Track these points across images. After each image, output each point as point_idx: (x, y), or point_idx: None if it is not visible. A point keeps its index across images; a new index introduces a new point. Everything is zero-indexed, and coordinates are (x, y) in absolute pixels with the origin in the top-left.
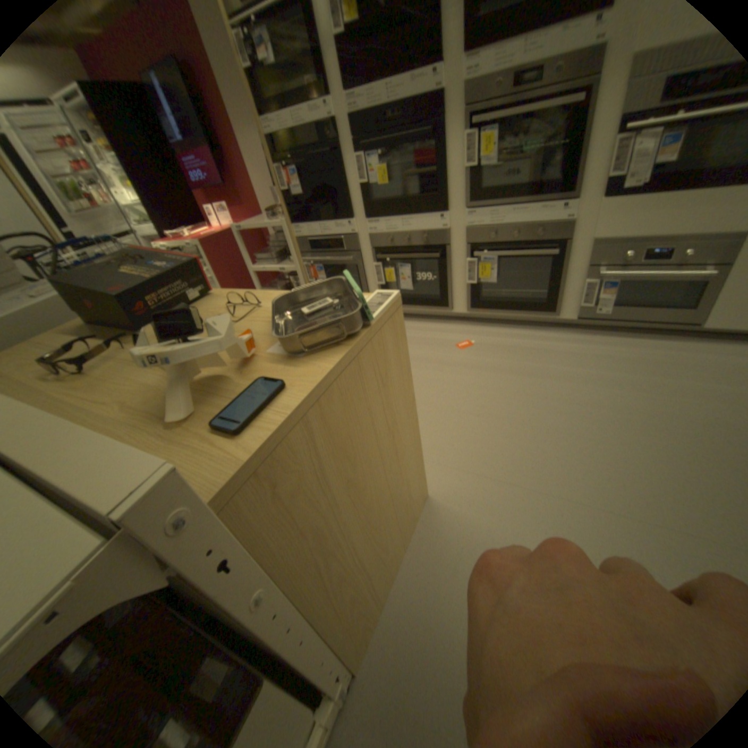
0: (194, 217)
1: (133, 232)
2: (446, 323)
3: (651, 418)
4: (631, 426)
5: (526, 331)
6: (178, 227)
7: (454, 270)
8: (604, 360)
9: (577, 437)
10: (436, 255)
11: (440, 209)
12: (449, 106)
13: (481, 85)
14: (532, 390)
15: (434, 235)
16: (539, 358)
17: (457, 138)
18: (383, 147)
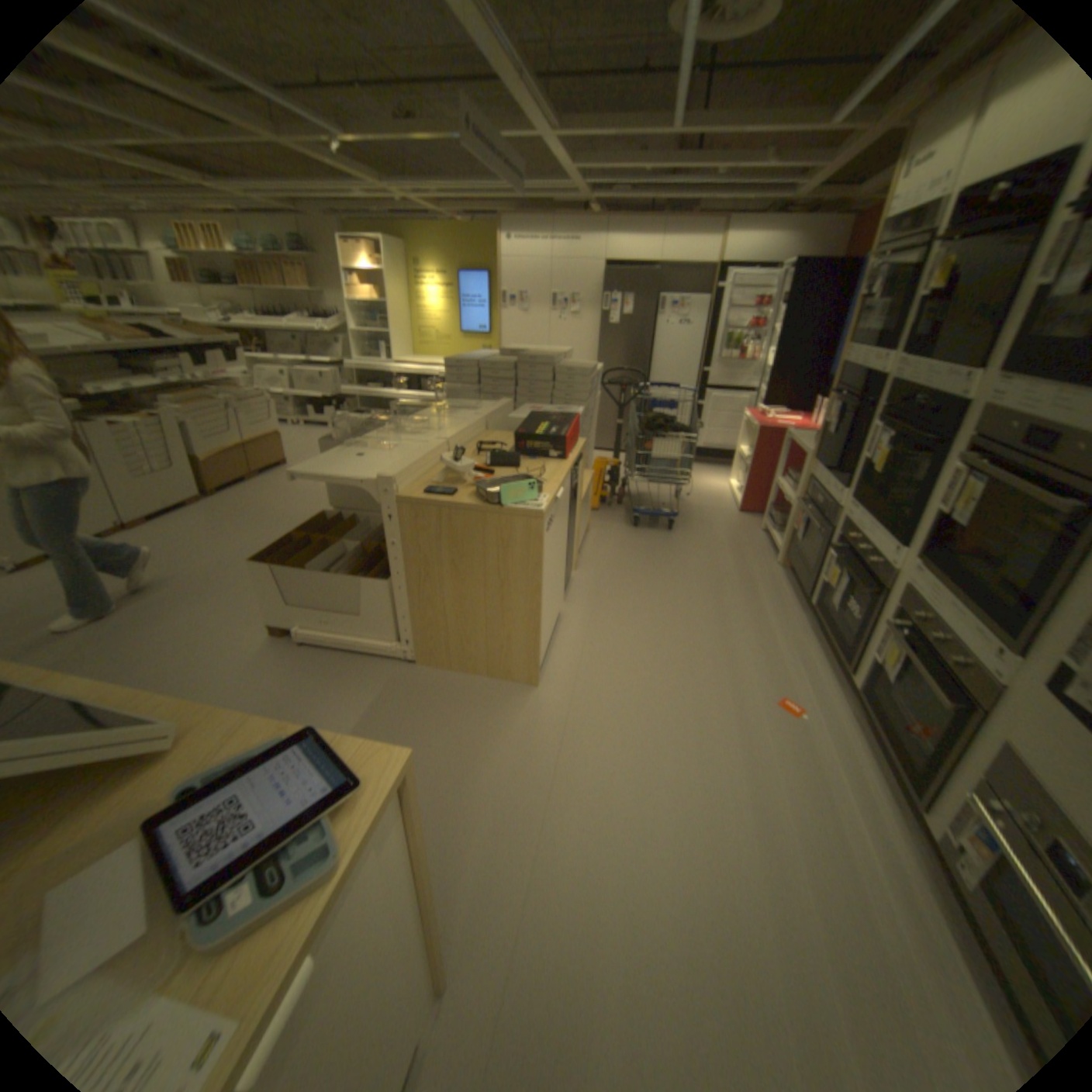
0: (816, 405)
1: (758, 394)
2: (840, 687)
3: (713, 920)
4: (685, 886)
5: (879, 788)
6: (788, 407)
7: (878, 629)
8: (847, 894)
9: (642, 816)
10: (873, 593)
11: (900, 541)
12: (964, 424)
13: (994, 420)
14: (717, 779)
15: (882, 567)
16: (804, 796)
17: (953, 468)
18: (909, 432)
